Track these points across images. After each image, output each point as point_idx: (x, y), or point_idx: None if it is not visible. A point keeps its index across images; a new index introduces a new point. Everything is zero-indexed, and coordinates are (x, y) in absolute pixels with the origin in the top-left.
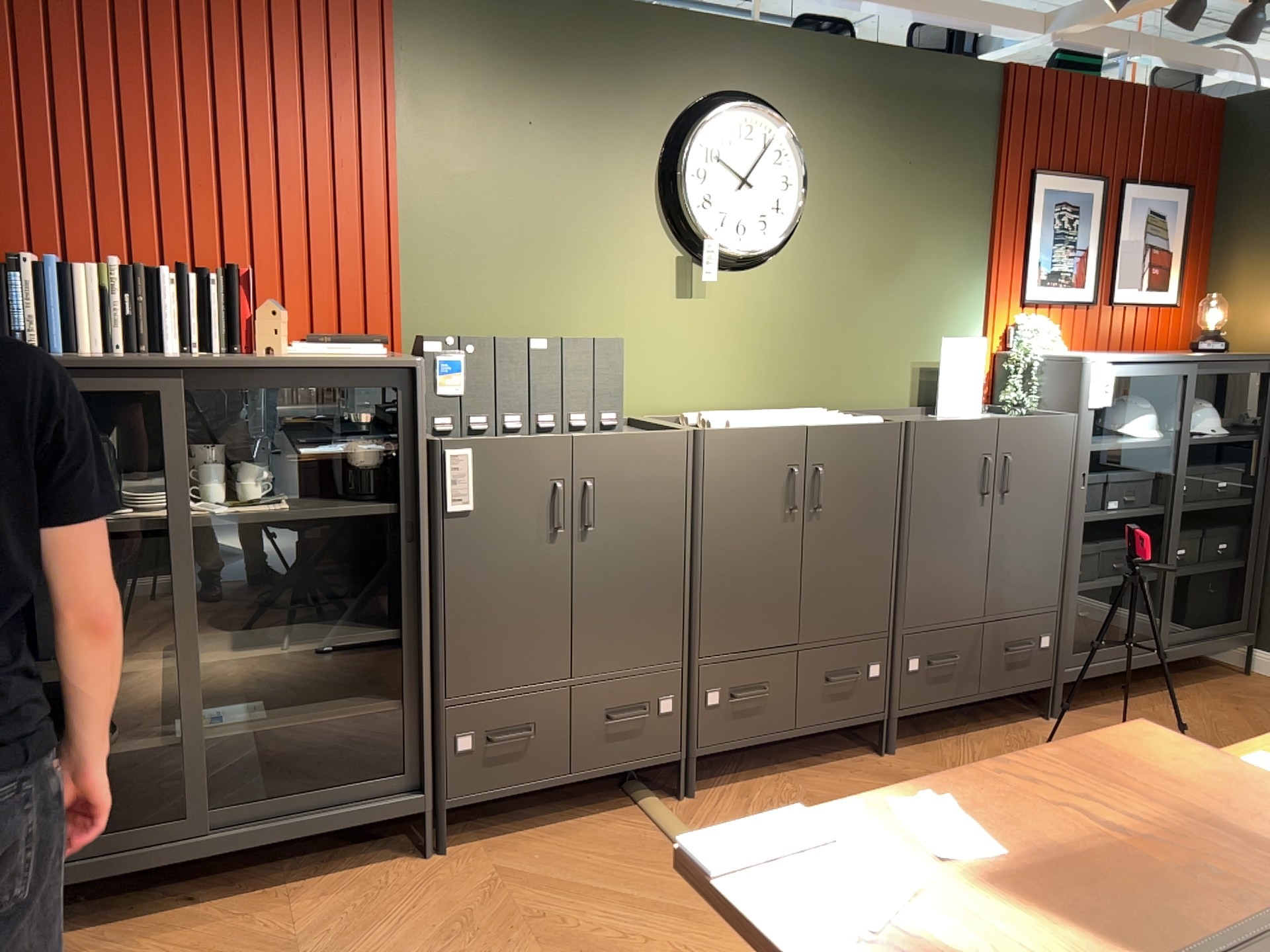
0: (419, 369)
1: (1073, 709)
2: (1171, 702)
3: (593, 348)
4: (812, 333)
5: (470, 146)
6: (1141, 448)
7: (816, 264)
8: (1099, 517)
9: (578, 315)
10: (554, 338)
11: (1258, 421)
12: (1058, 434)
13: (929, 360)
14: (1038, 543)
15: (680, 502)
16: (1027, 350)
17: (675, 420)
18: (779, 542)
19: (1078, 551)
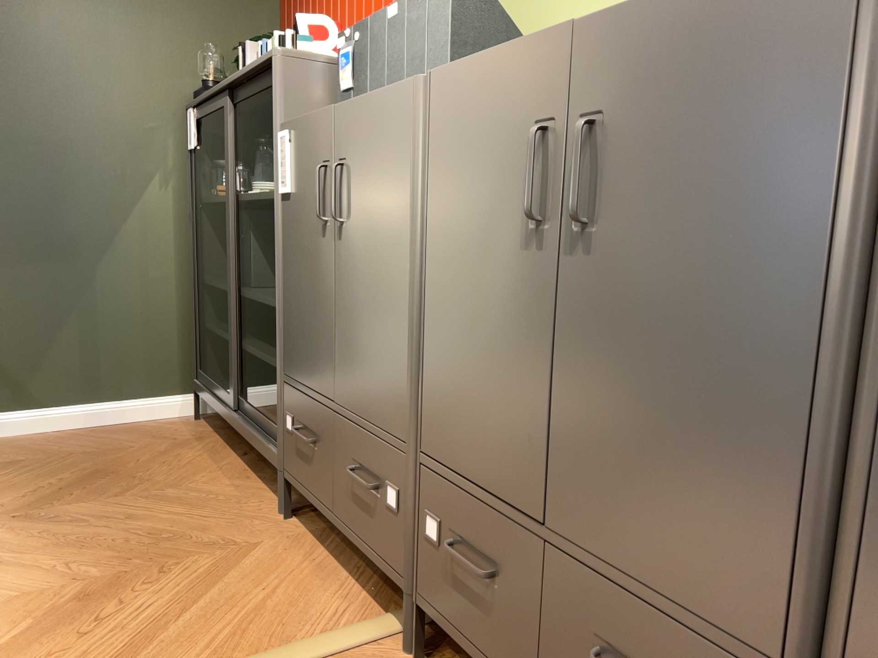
0: (276, 60)
1: None
2: None
3: (426, 2)
4: None
5: None
6: None
7: None
8: None
9: None
10: (401, 3)
11: None
12: None
13: None
14: None
15: (405, 195)
16: None
17: None
18: (515, 286)
19: None
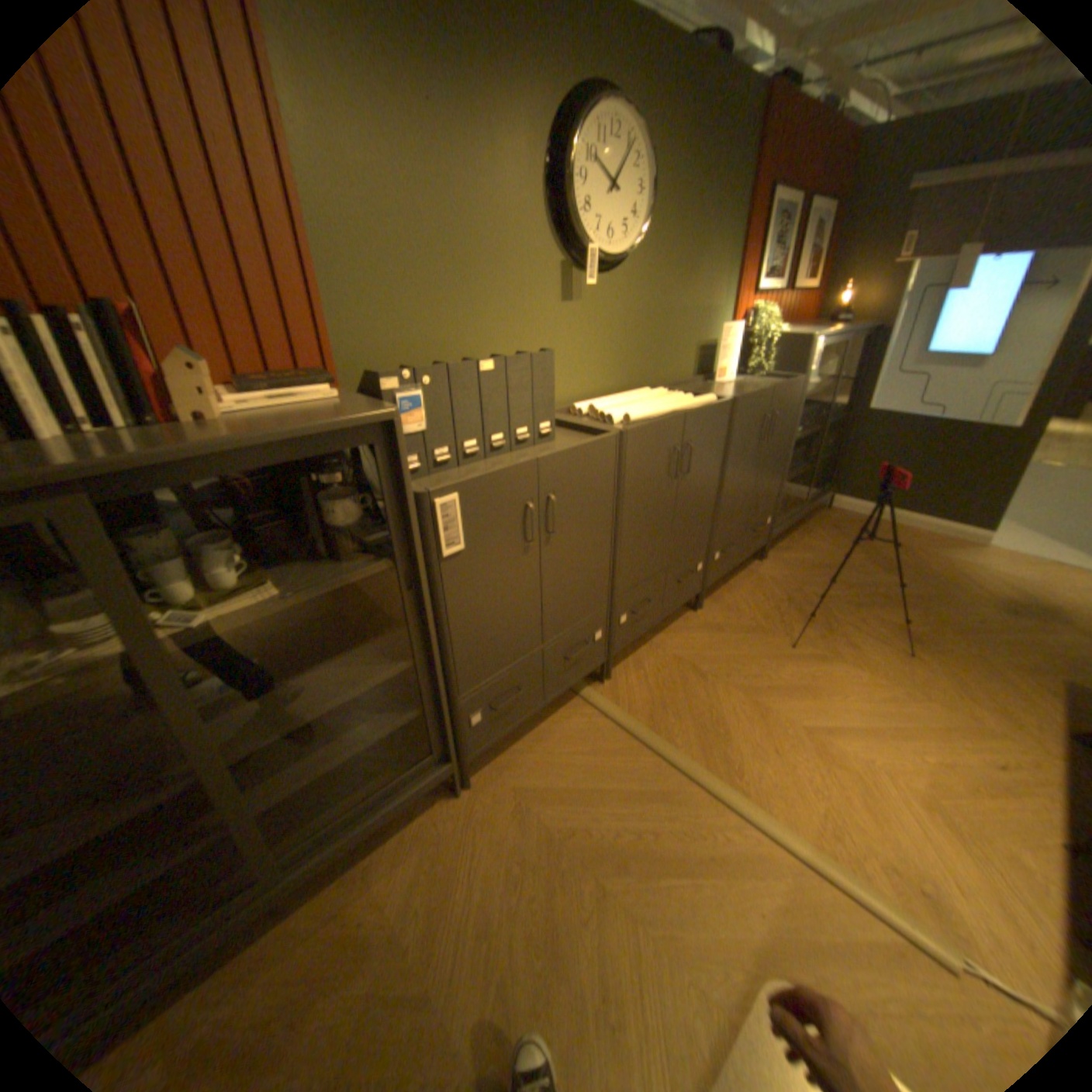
0: (399, 420)
1: (768, 551)
2: (809, 535)
3: (531, 365)
4: (645, 326)
5: (365, 124)
6: (819, 391)
7: (650, 265)
8: (796, 439)
9: (489, 326)
10: (500, 359)
11: (856, 364)
12: (796, 391)
13: (705, 339)
14: (776, 464)
15: (610, 493)
16: (766, 328)
17: (566, 412)
18: (663, 503)
19: (789, 463)
